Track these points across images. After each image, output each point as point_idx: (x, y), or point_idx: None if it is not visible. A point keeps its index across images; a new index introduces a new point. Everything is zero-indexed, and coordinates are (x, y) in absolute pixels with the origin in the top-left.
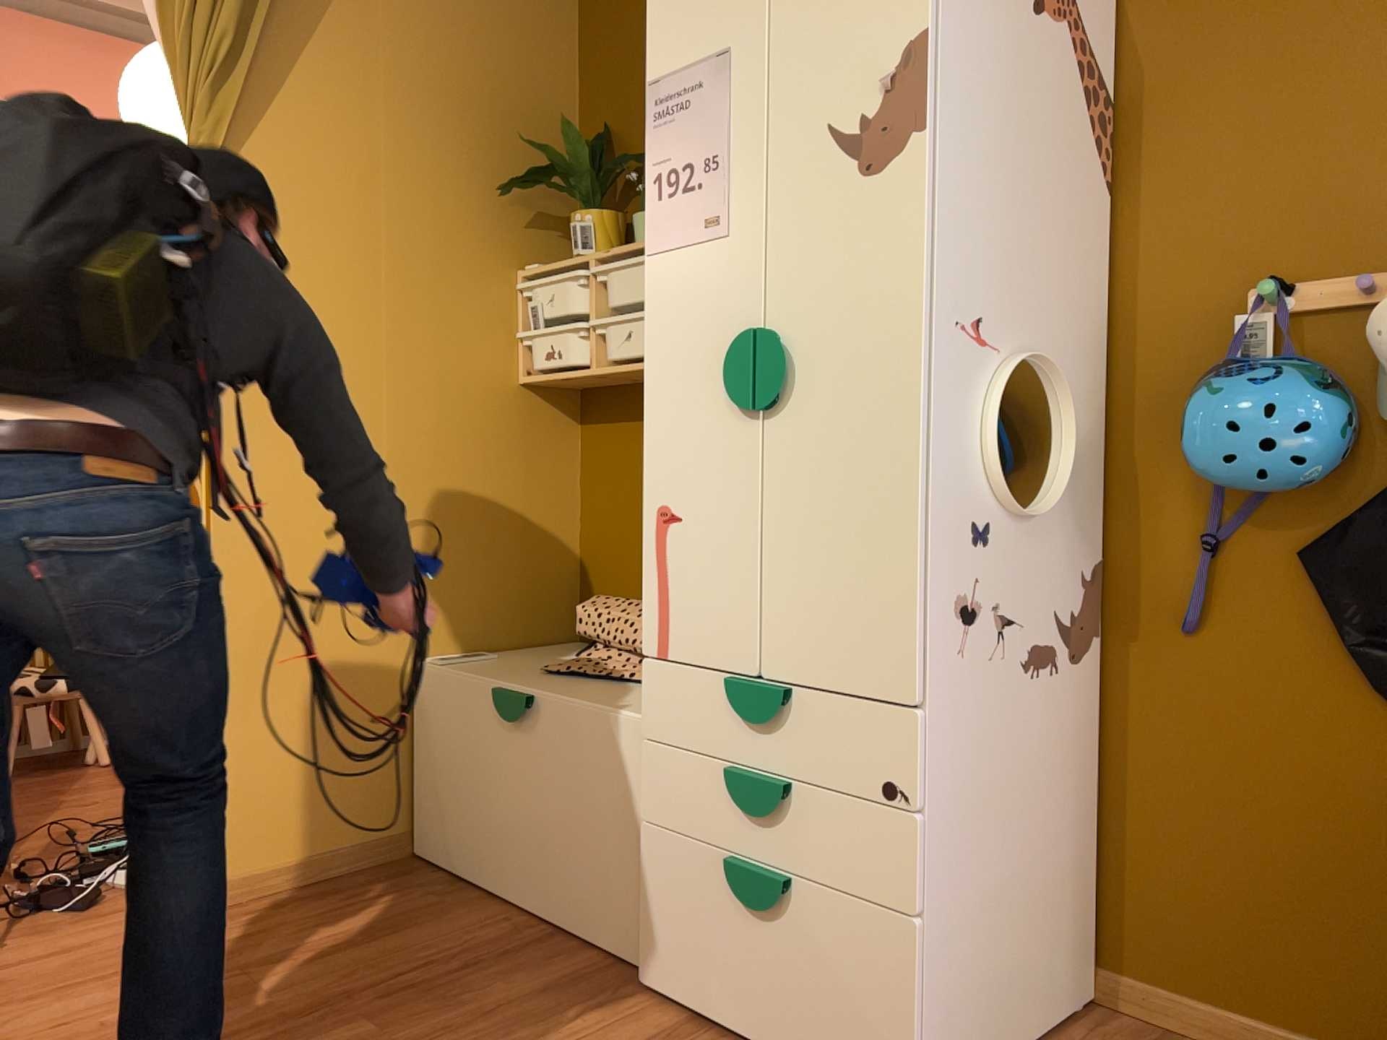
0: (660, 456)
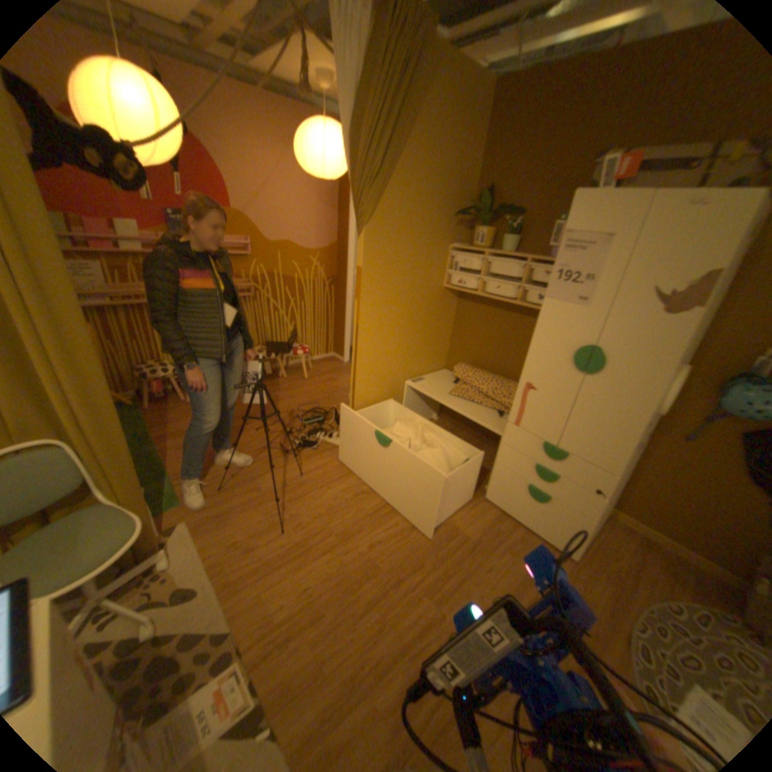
0: (532, 367)
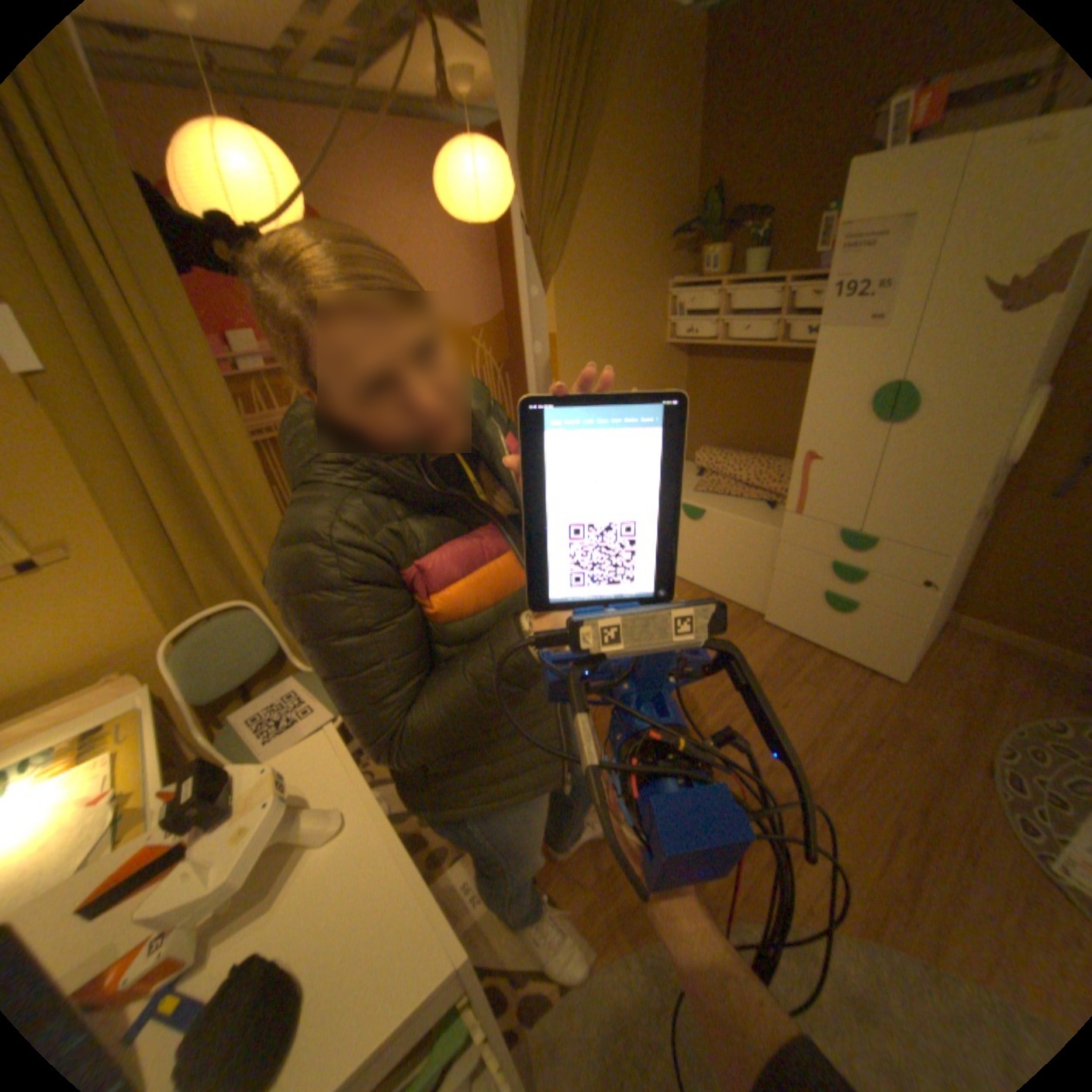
0: (812, 428)
